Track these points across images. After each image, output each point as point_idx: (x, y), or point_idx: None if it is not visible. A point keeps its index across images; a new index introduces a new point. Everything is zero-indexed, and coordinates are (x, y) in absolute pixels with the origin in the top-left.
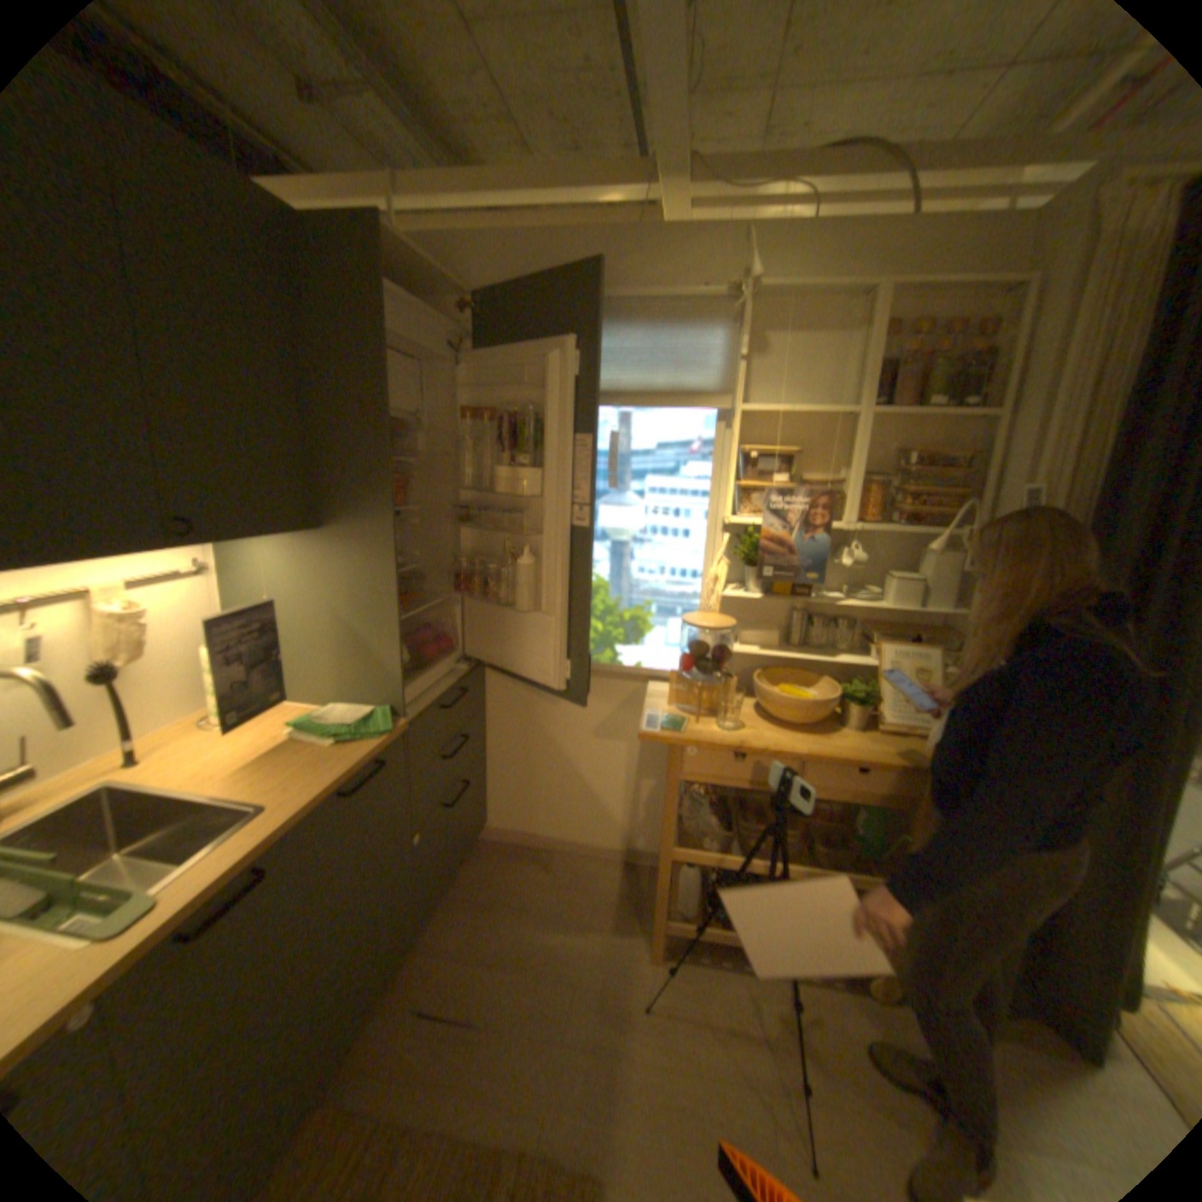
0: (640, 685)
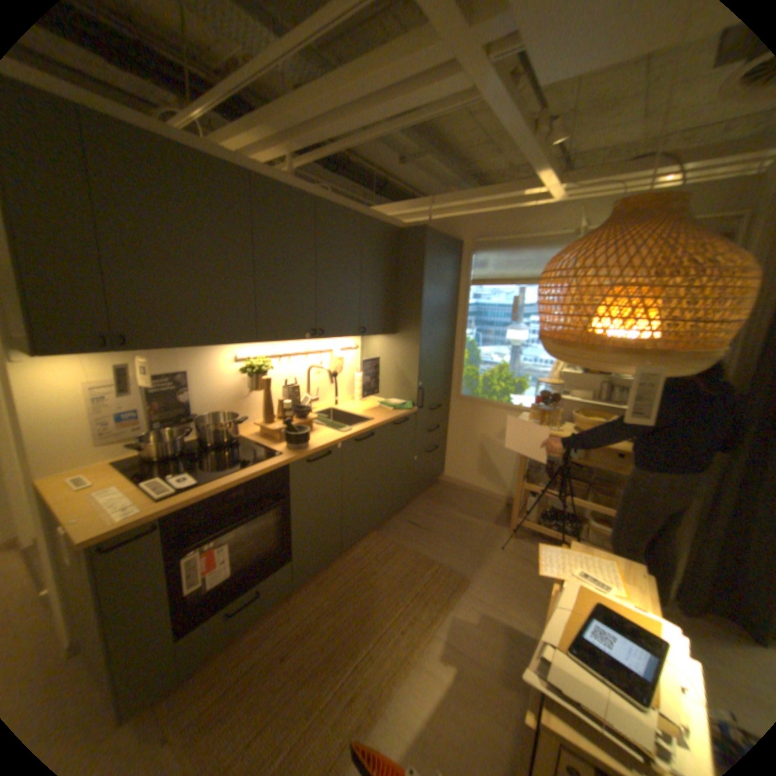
0: (521, 415)
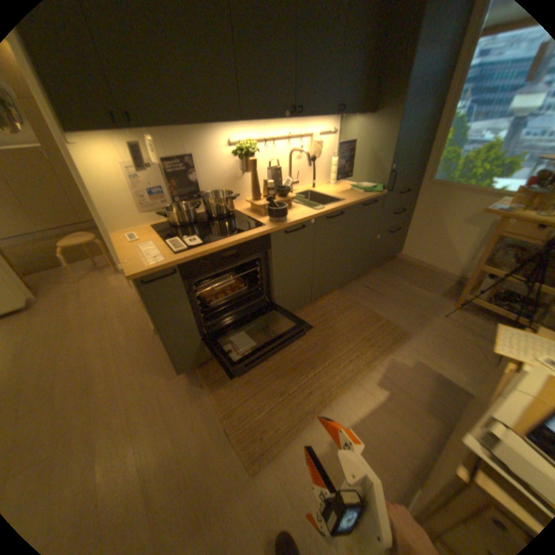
0: (499, 199)
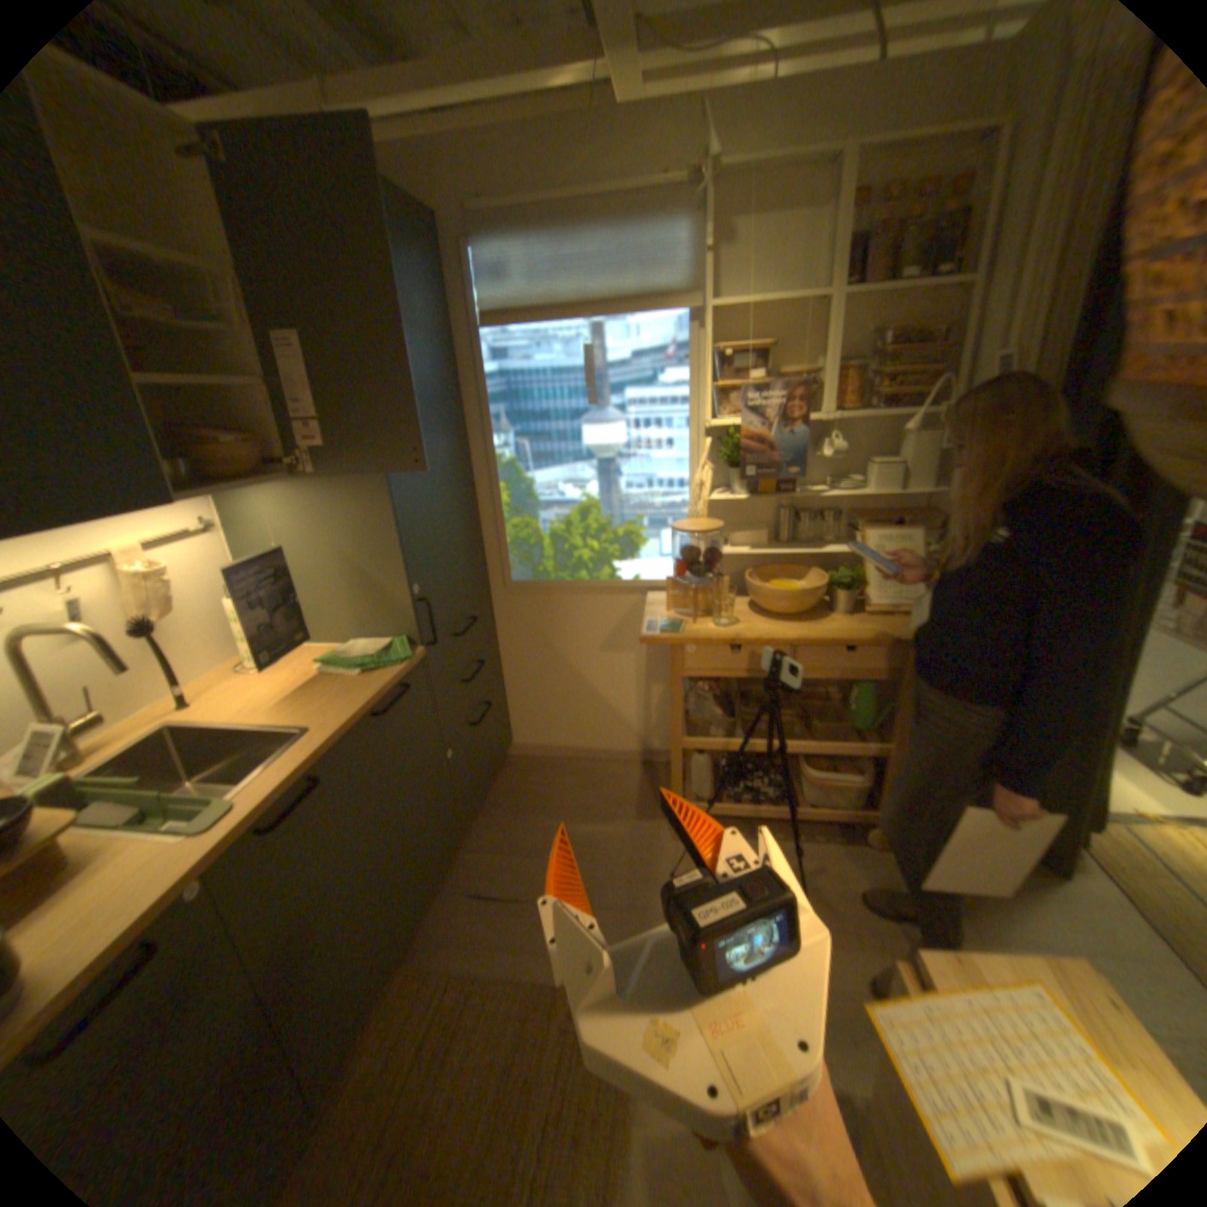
0: (639, 597)
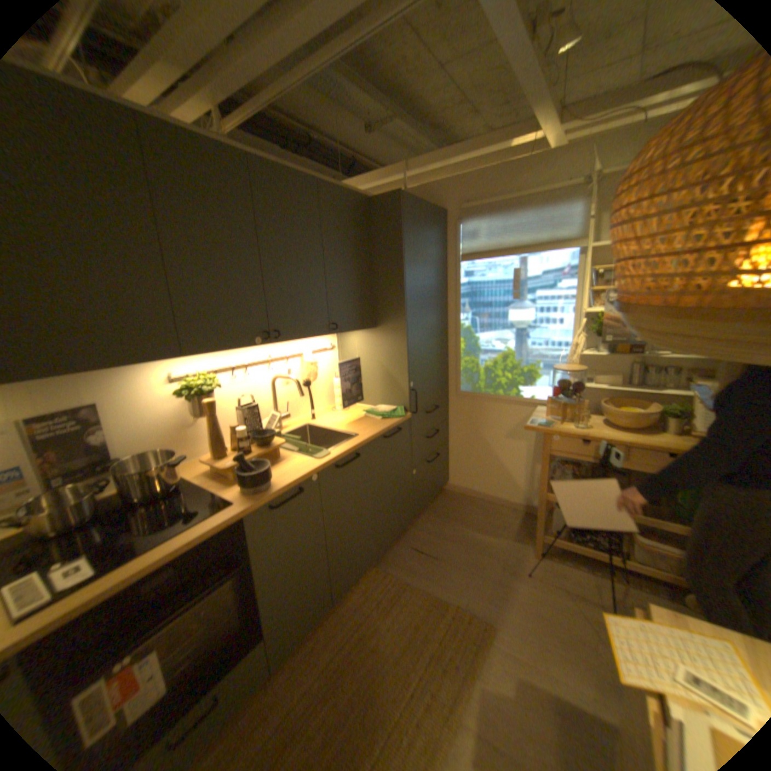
0: (533, 409)
